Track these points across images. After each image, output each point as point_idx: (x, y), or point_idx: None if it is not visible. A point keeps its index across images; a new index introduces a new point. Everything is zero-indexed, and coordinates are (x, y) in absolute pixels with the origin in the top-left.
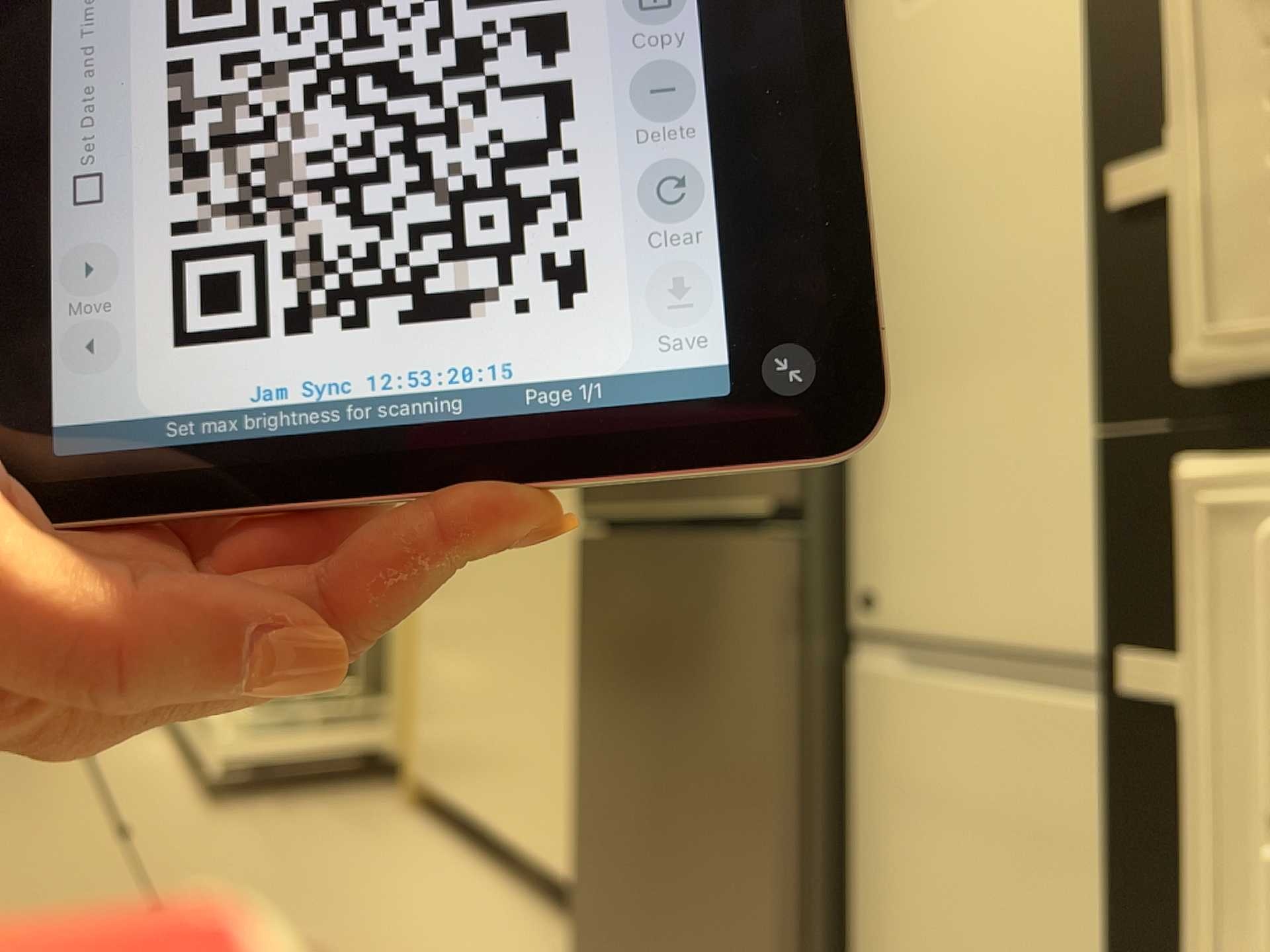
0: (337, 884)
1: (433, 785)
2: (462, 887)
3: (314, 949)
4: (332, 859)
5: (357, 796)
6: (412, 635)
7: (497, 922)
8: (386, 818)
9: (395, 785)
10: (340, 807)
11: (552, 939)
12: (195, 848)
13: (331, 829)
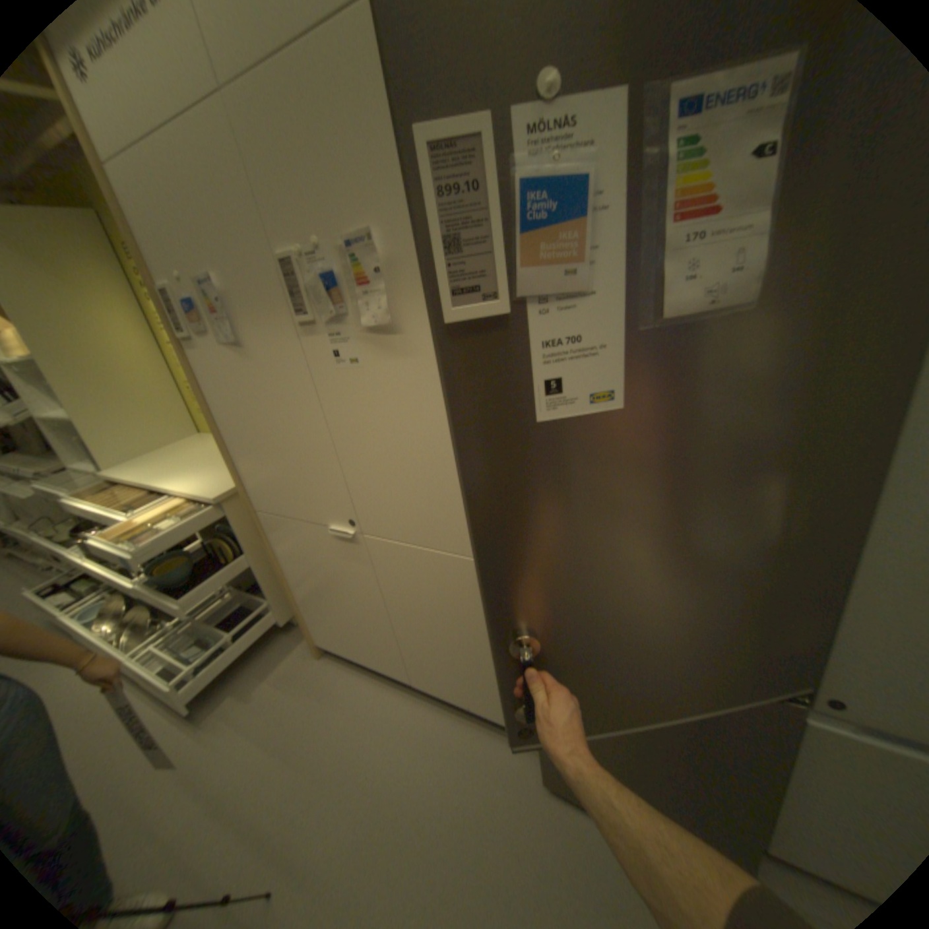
0: (343, 762)
1: (339, 652)
2: (411, 722)
3: (388, 845)
4: (317, 736)
5: (276, 657)
6: (286, 582)
7: (456, 746)
8: (313, 673)
9: (289, 634)
10: (275, 674)
11: (494, 746)
12: (220, 777)
13: (289, 703)
